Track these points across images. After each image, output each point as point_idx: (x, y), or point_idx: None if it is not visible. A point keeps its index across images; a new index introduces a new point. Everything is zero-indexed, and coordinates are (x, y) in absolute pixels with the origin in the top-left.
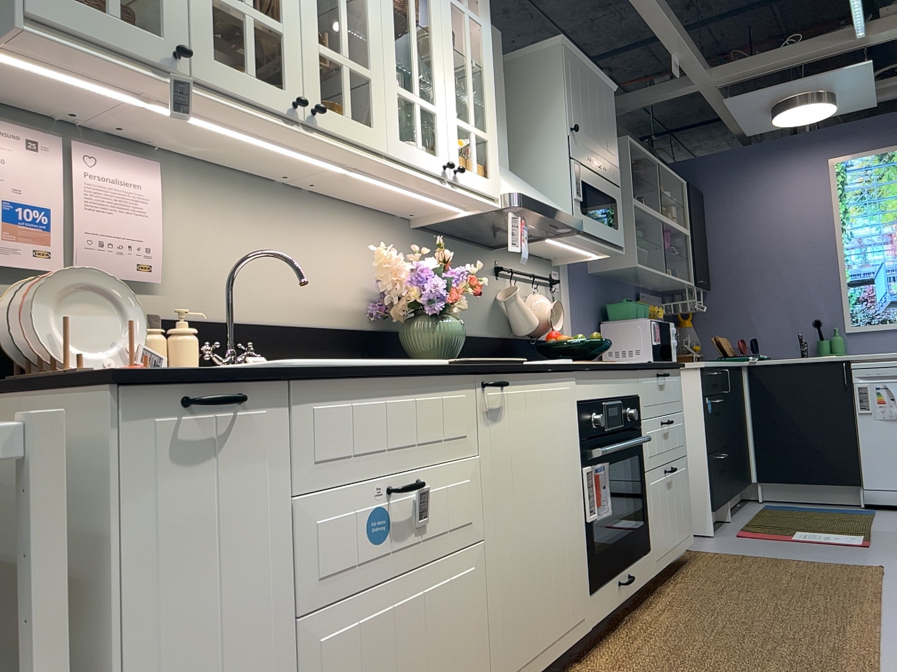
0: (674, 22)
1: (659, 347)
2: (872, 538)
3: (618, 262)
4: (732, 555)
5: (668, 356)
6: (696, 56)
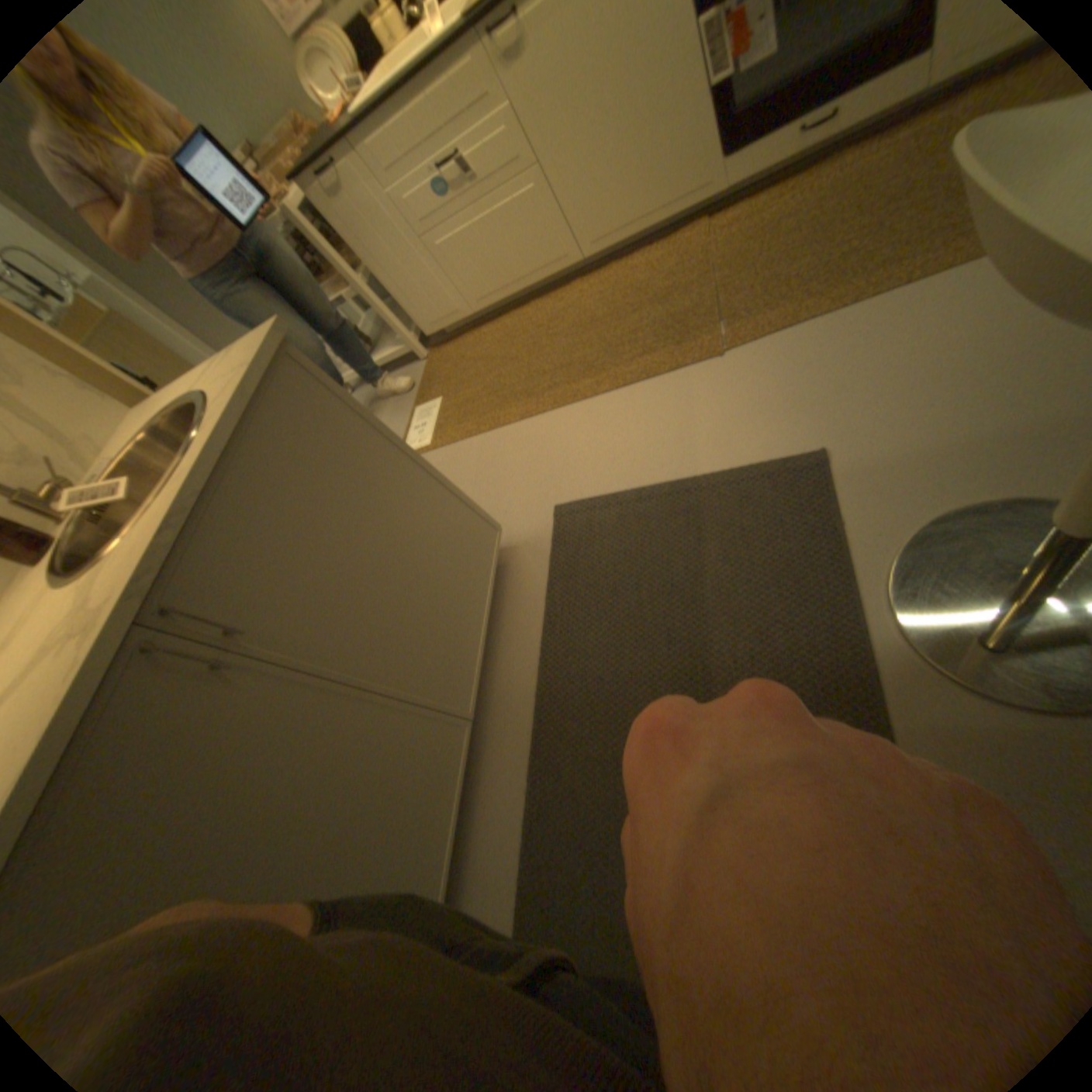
0: None
1: None
2: None
3: None
4: None
5: None
6: None
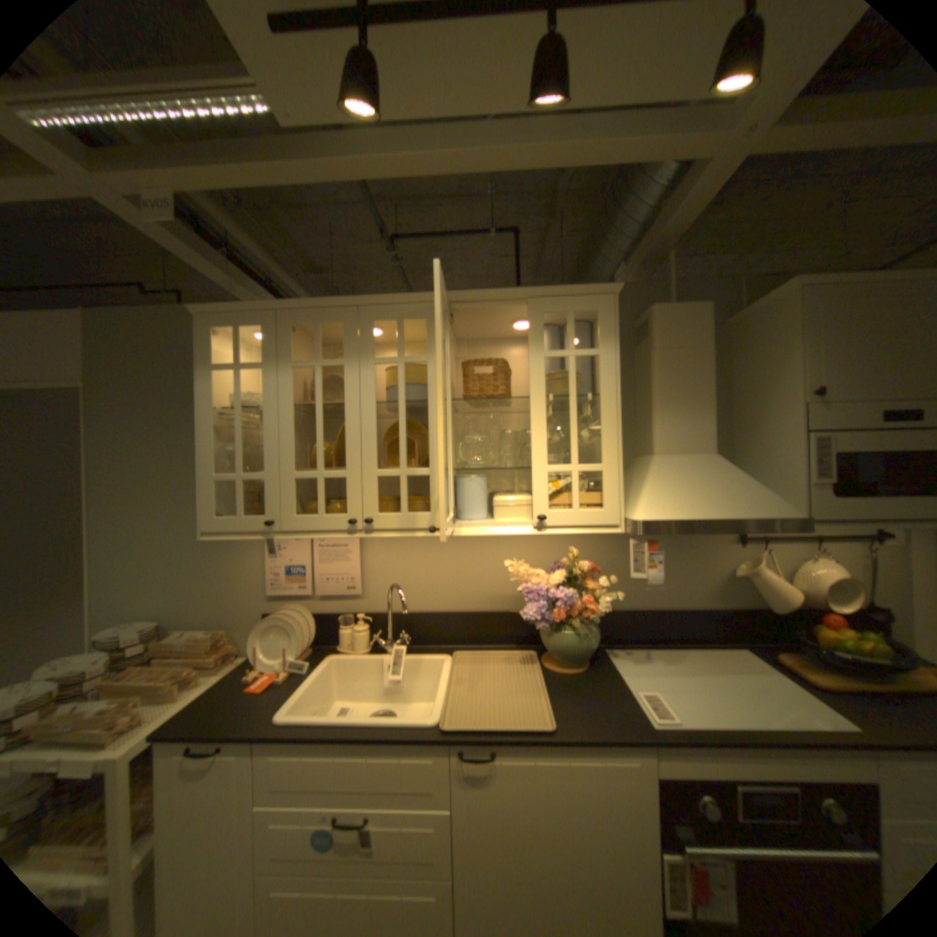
0: None
1: None
2: None
3: None
4: None
5: None
6: None
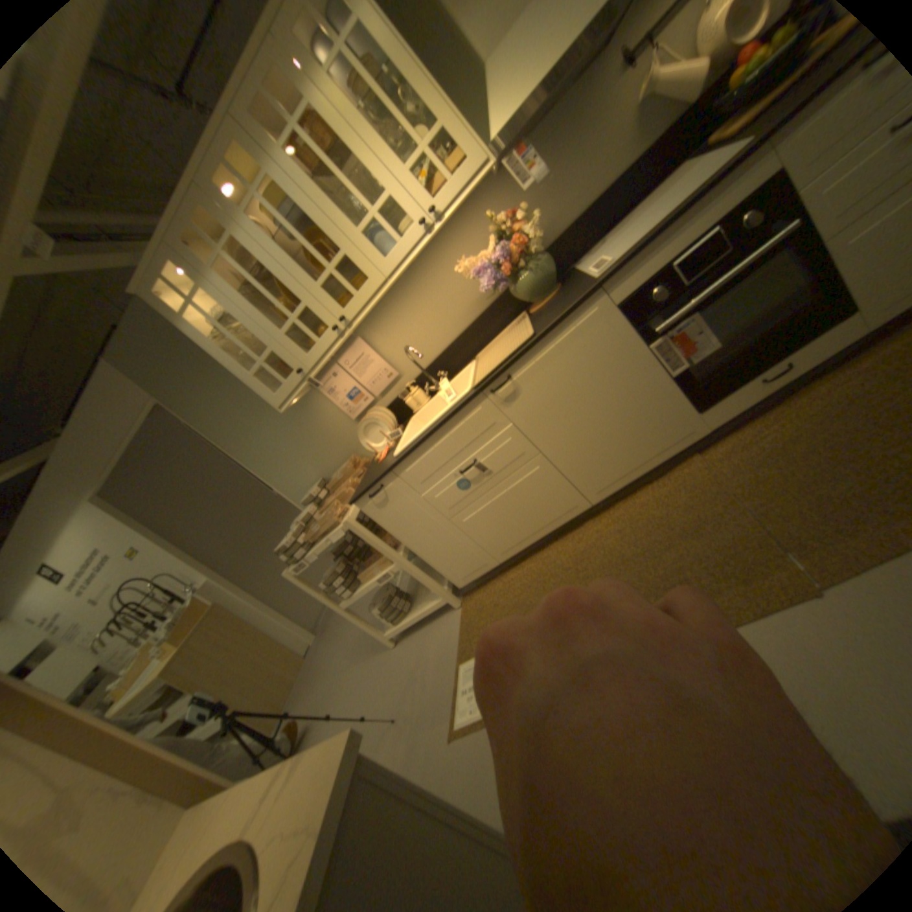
0: None
1: None
2: None
3: None
4: None
5: None
6: None
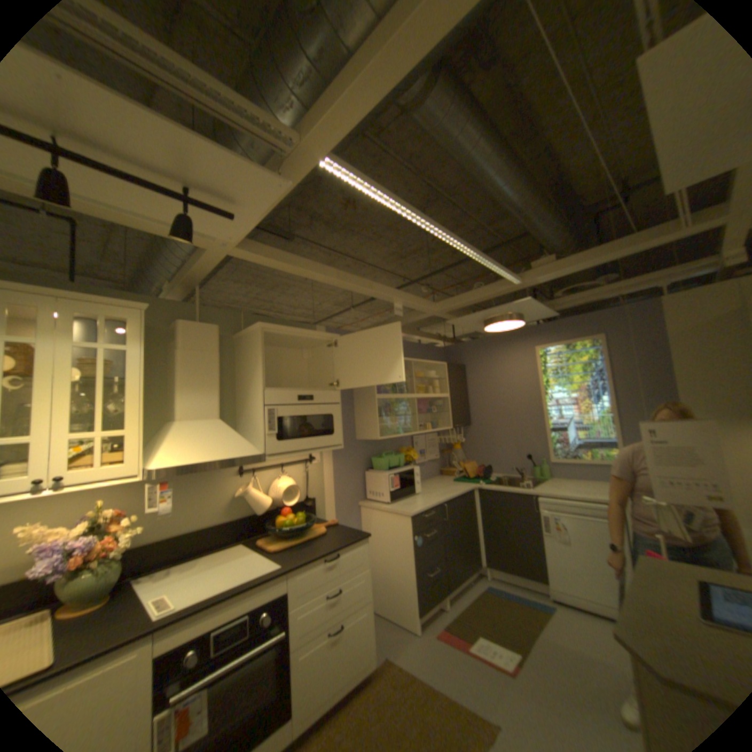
0: (378, 288)
1: (395, 491)
2: (525, 662)
3: (368, 434)
4: (405, 677)
5: (408, 492)
6: (414, 299)
